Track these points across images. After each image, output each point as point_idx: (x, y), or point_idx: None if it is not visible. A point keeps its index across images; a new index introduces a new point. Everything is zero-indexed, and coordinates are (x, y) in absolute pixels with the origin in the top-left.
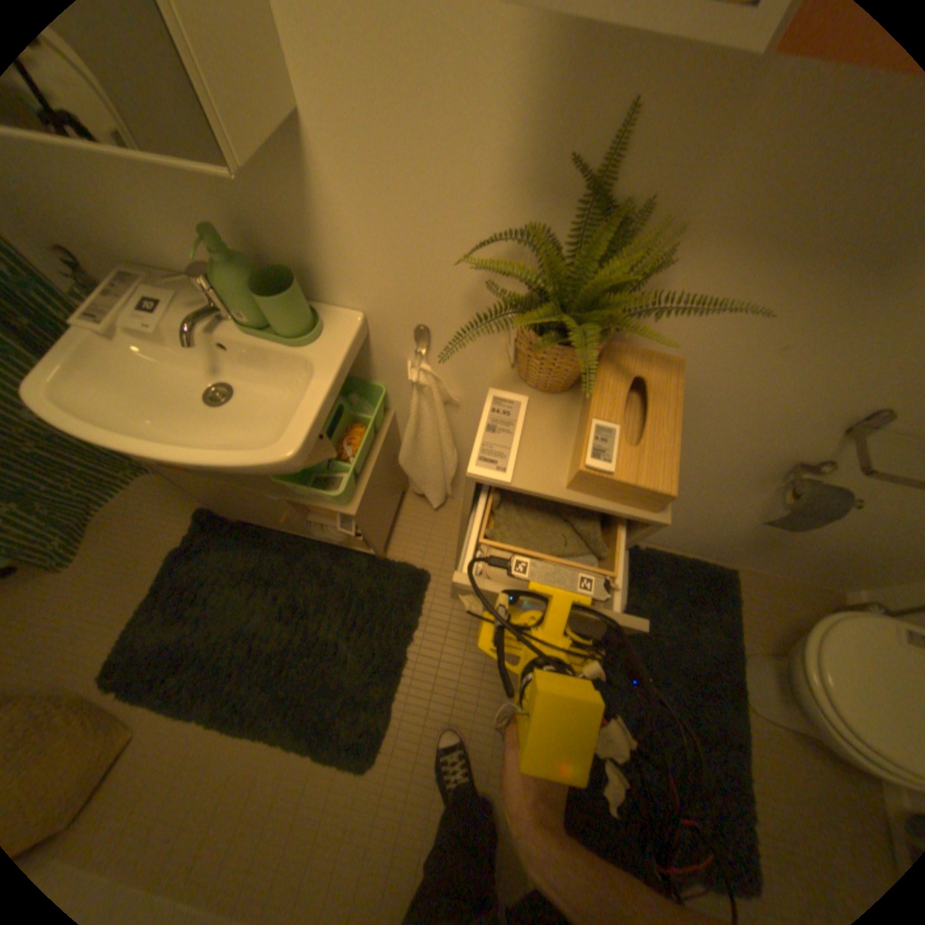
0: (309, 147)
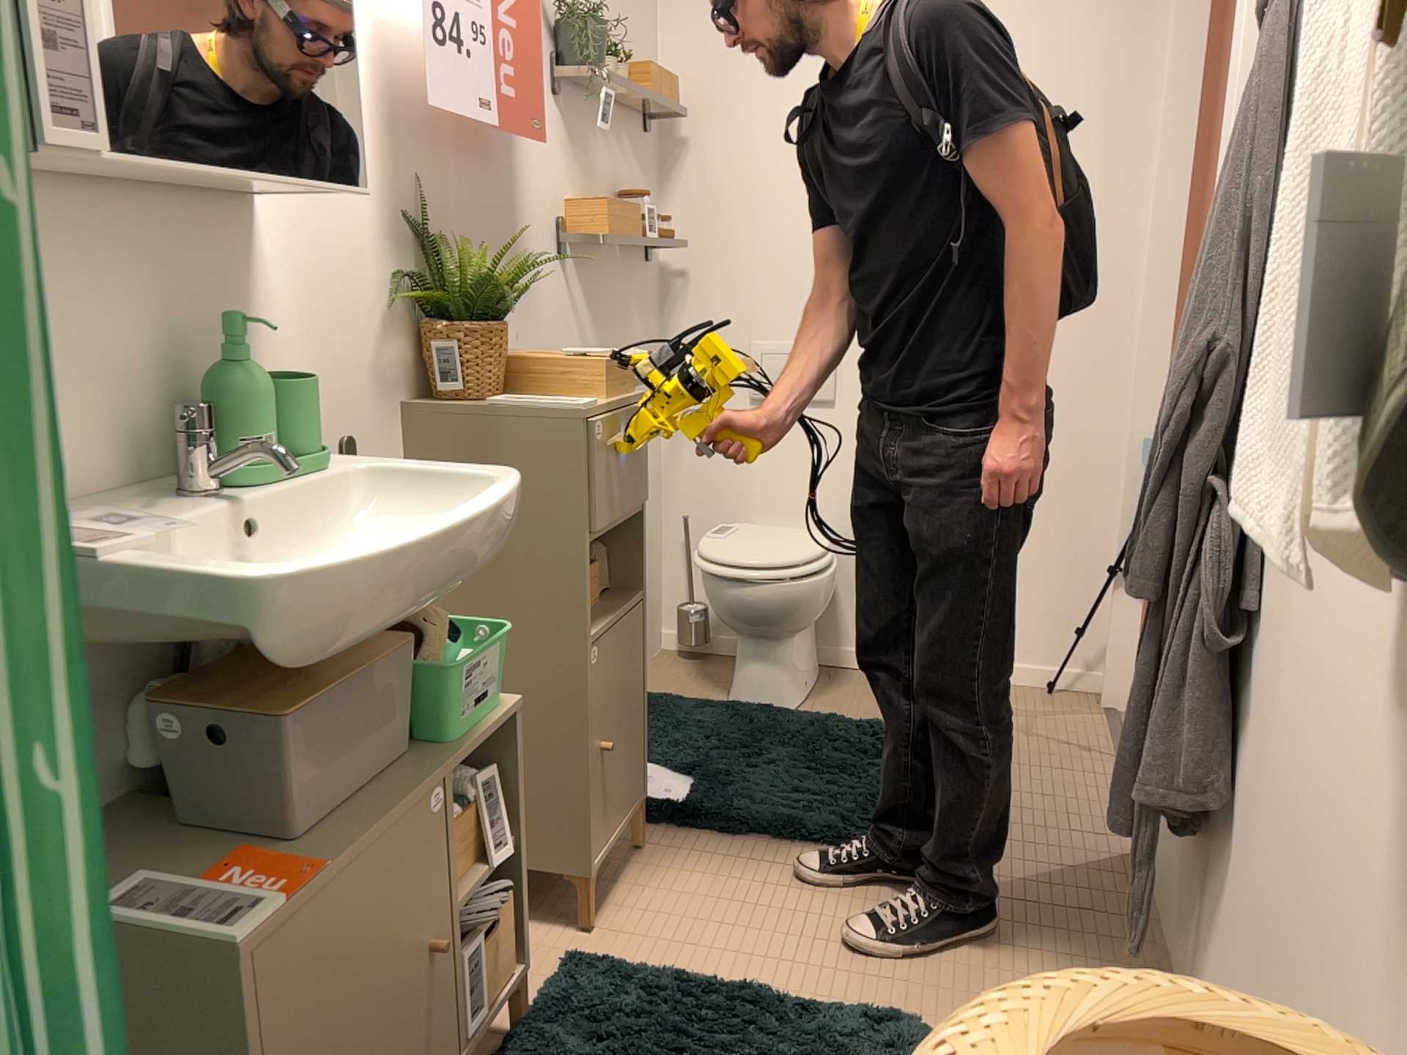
0: (265, 237)
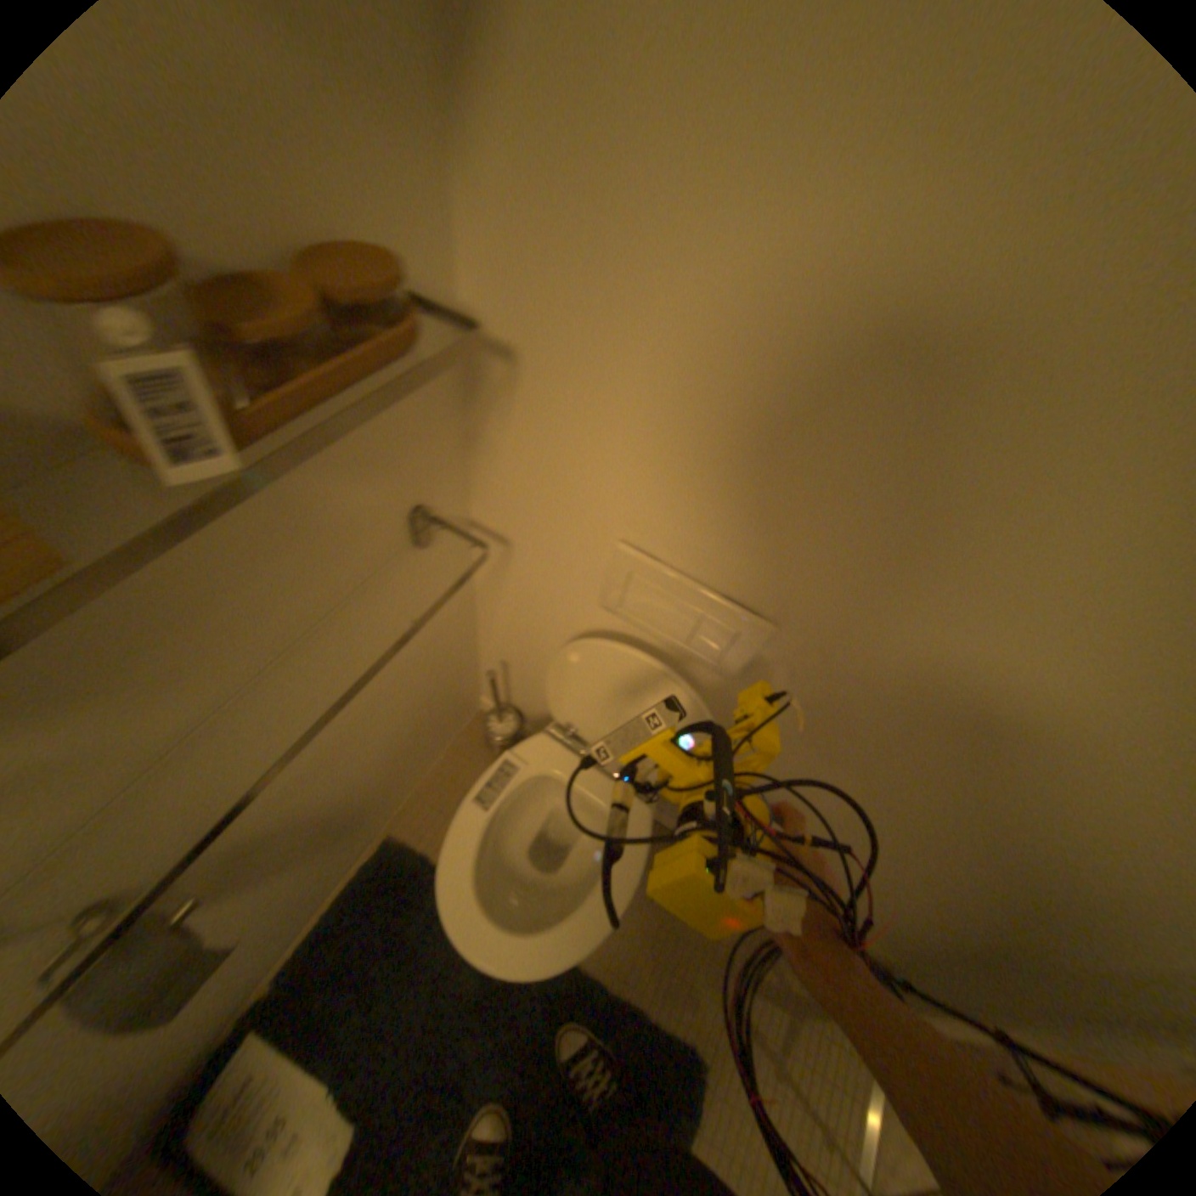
0: None
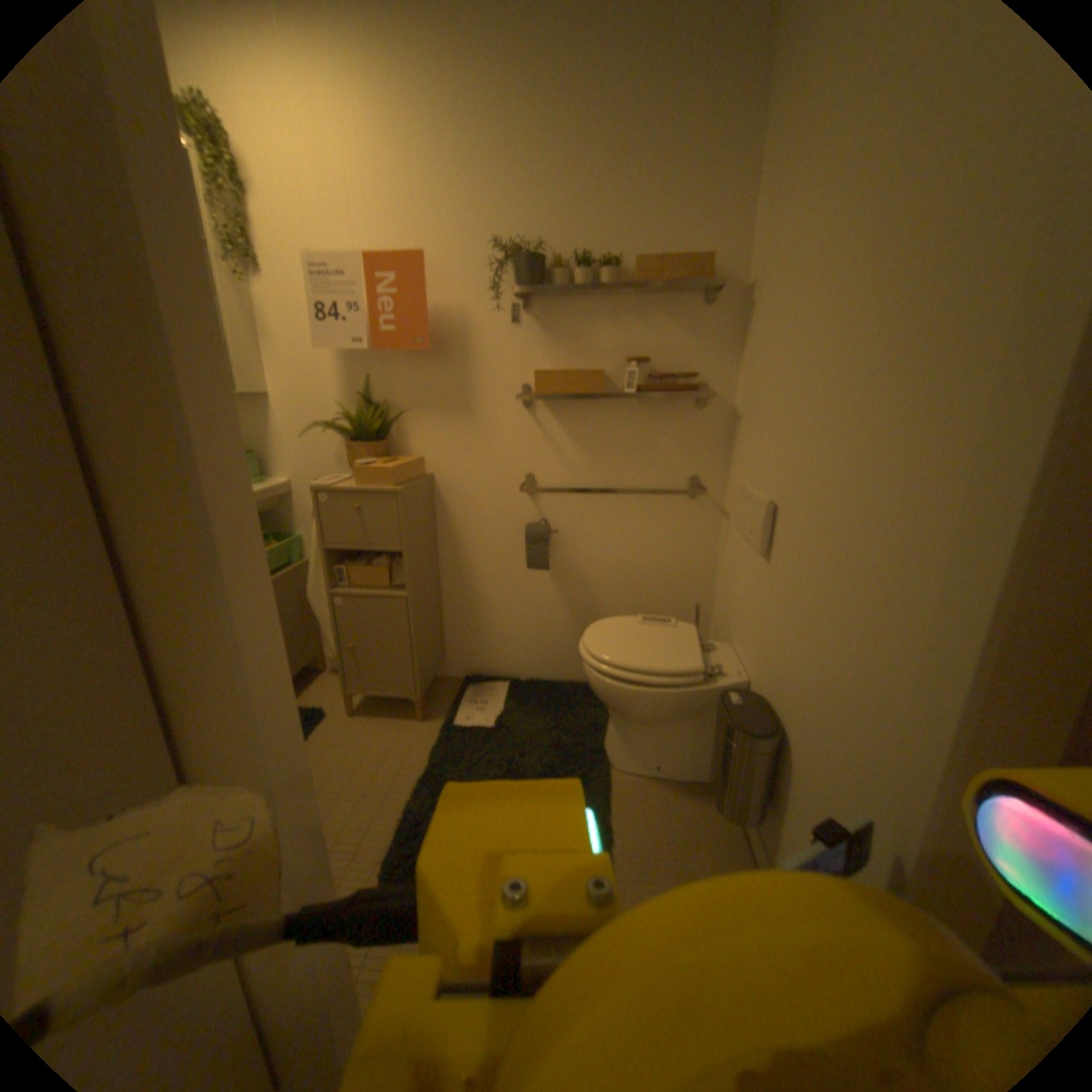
0: (272, 404)
